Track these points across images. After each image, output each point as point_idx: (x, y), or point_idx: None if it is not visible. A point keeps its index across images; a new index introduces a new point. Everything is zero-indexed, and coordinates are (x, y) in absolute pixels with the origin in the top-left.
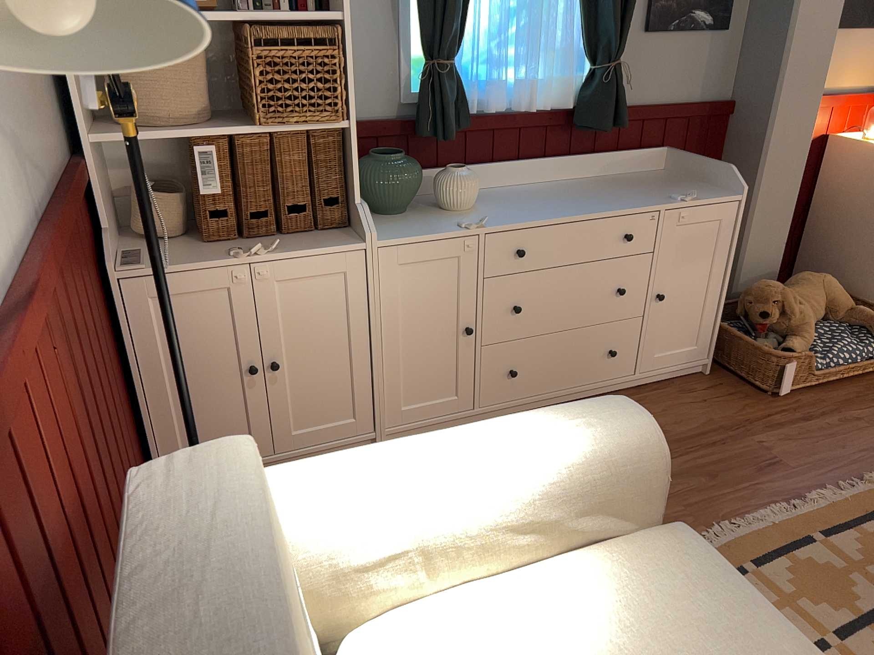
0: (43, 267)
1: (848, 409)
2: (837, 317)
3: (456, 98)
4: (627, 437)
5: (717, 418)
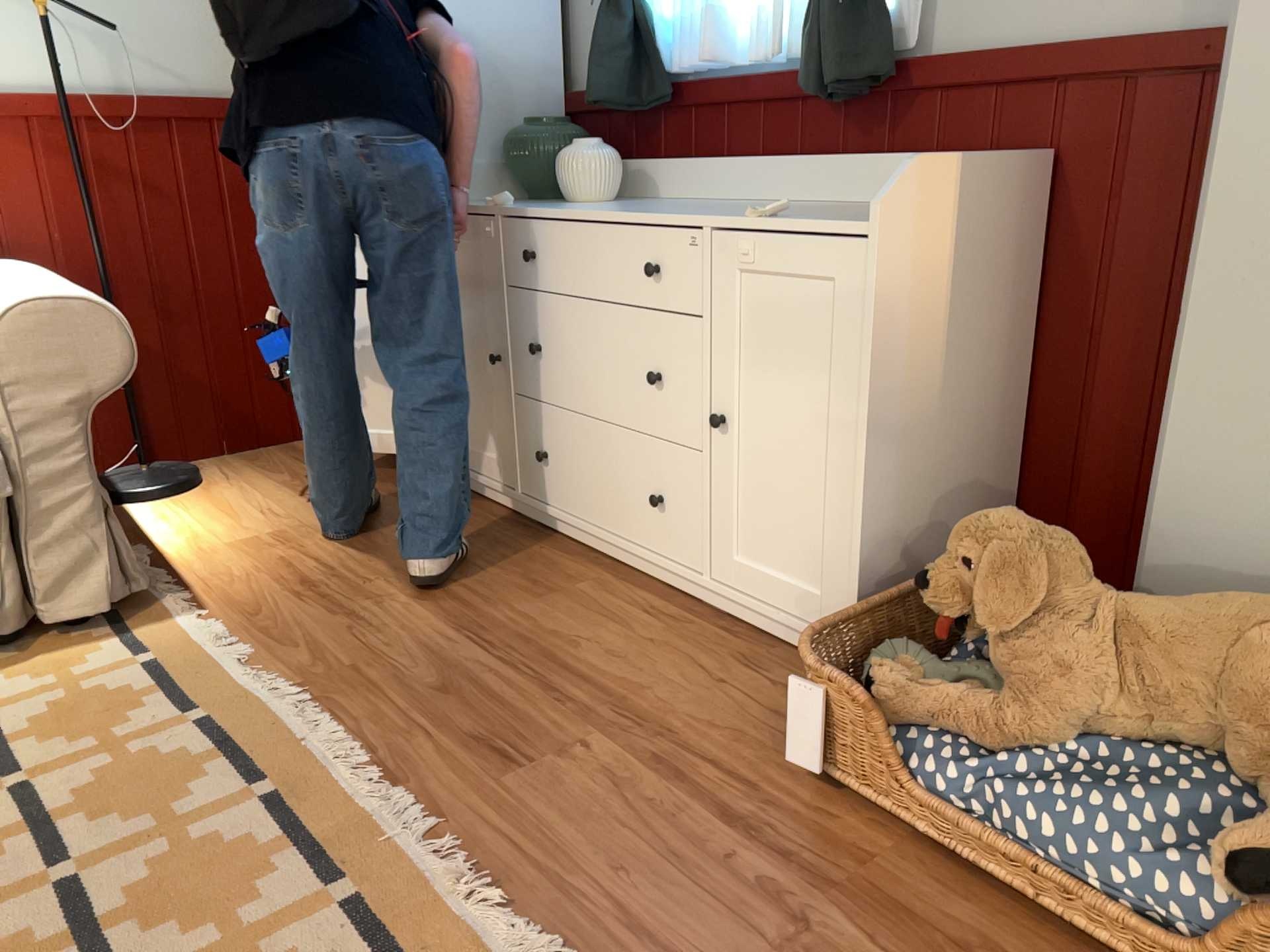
0: (57, 109)
1: (855, 911)
2: (1260, 772)
3: (630, 48)
4: (9, 303)
5: (657, 696)
